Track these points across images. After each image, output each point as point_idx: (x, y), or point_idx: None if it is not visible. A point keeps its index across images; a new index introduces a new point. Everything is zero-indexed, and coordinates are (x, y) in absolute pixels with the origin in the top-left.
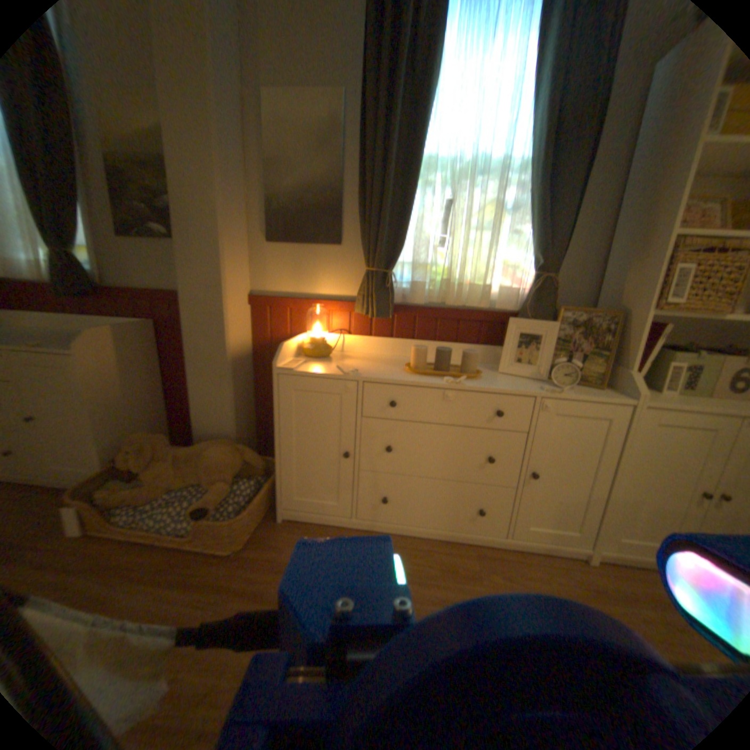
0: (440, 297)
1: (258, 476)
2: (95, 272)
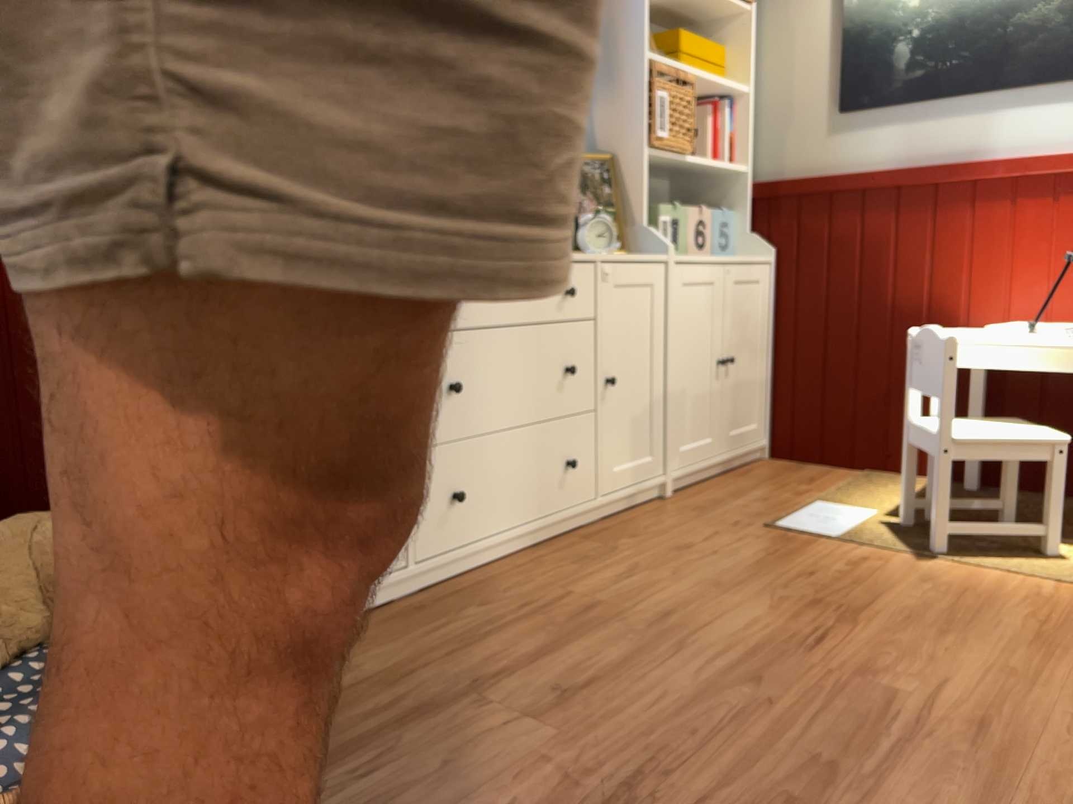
0: None
1: None
2: None
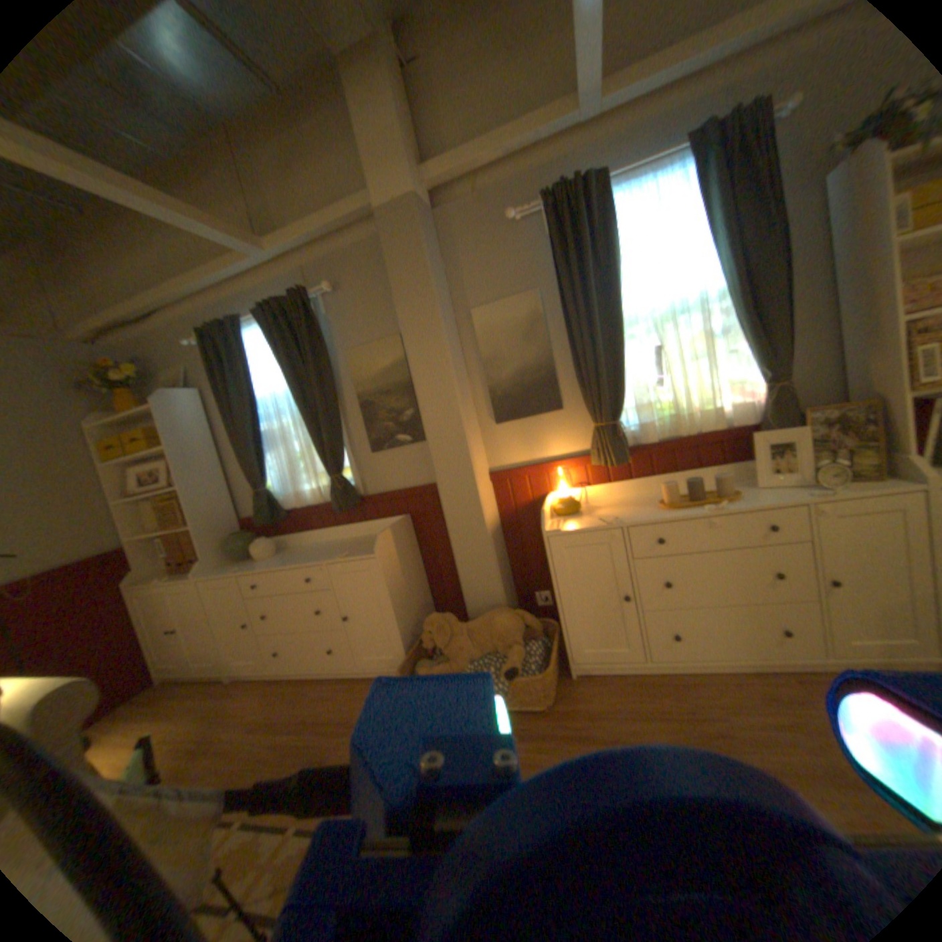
0: (671, 429)
1: (539, 636)
2: (358, 485)
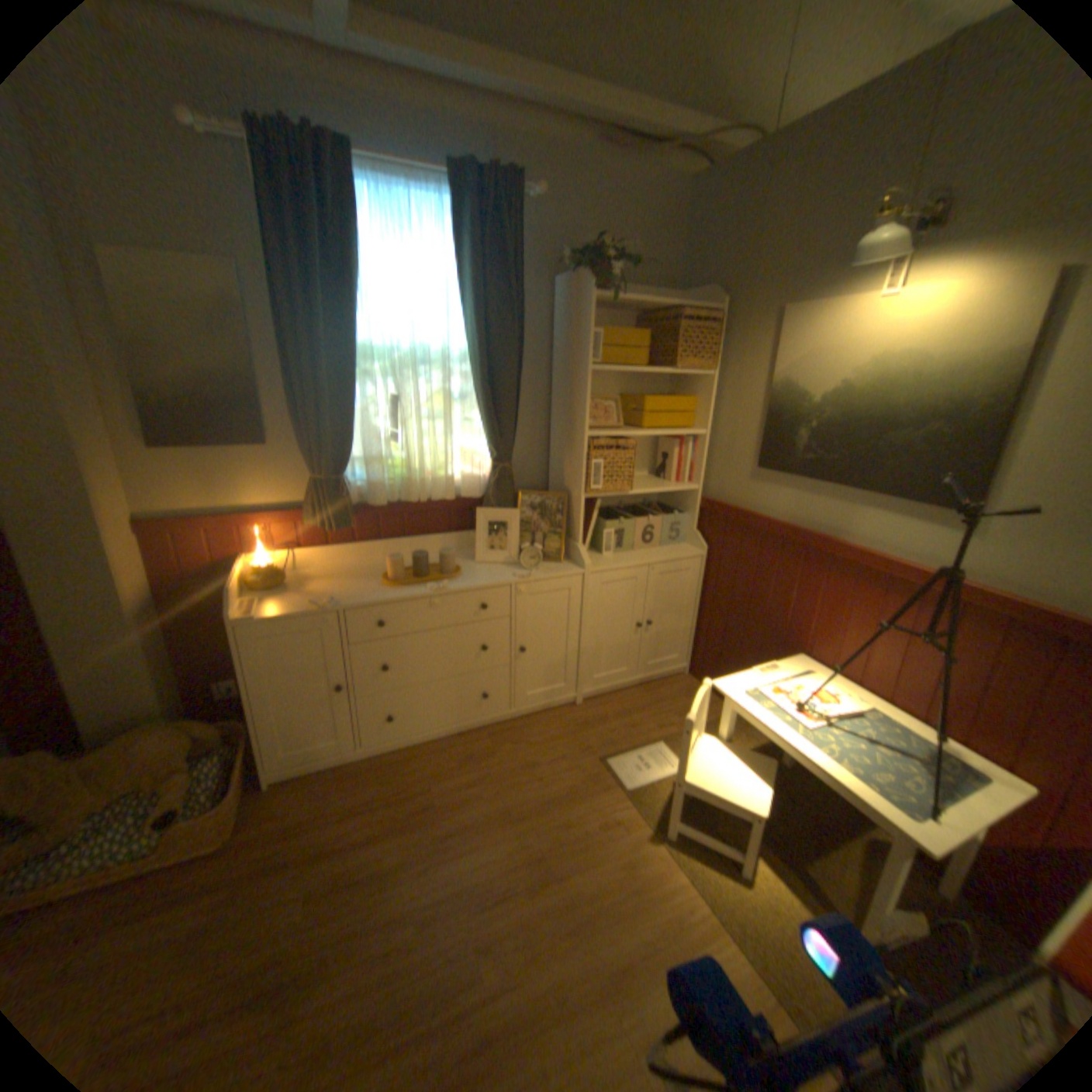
0: (402, 495)
1: (215, 752)
2: None
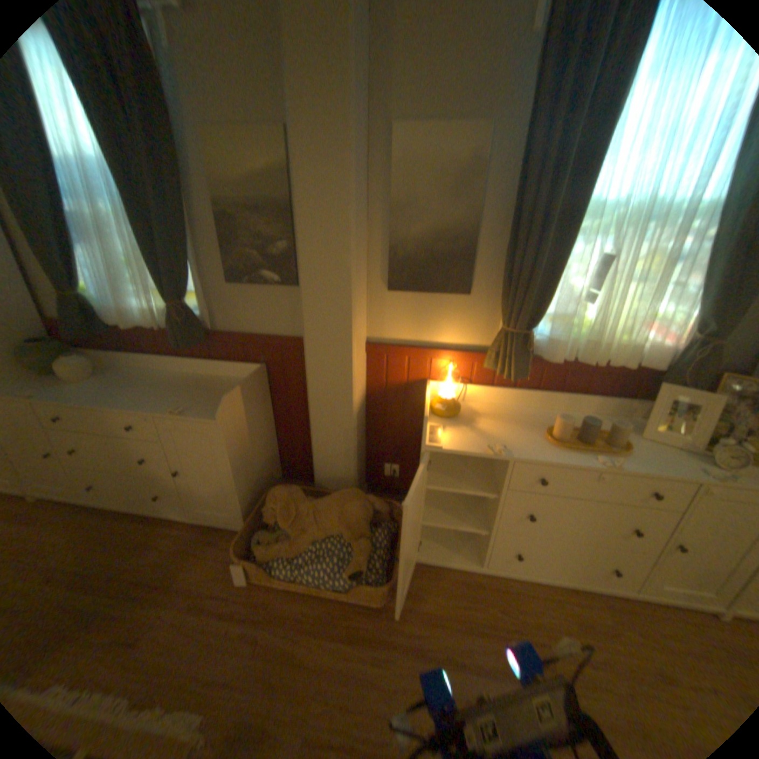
0: (579, 353)
1: (385, 521)
2: (206, 319)
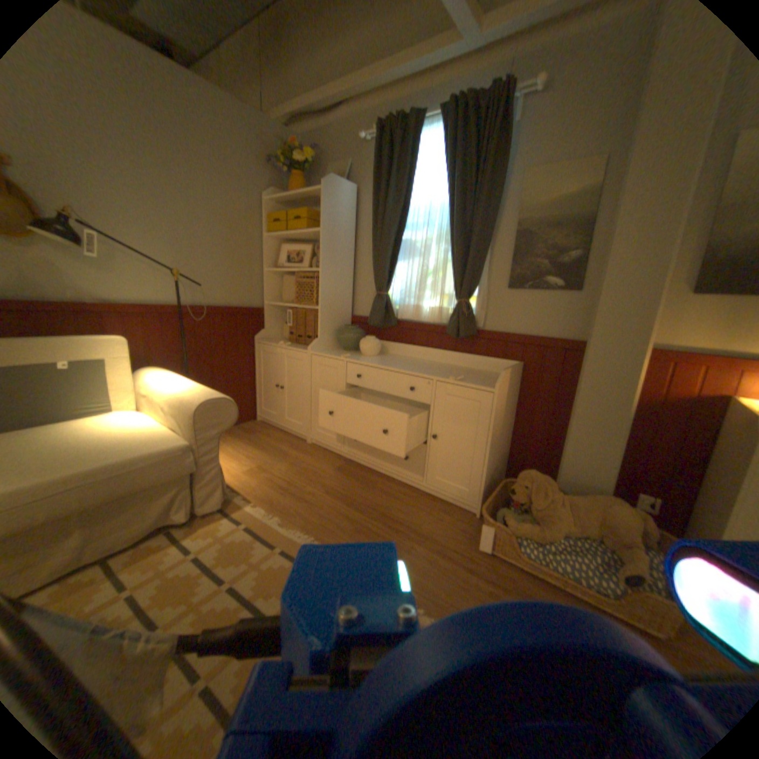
0: None
1: (652, 549)
2: (479, 318)
